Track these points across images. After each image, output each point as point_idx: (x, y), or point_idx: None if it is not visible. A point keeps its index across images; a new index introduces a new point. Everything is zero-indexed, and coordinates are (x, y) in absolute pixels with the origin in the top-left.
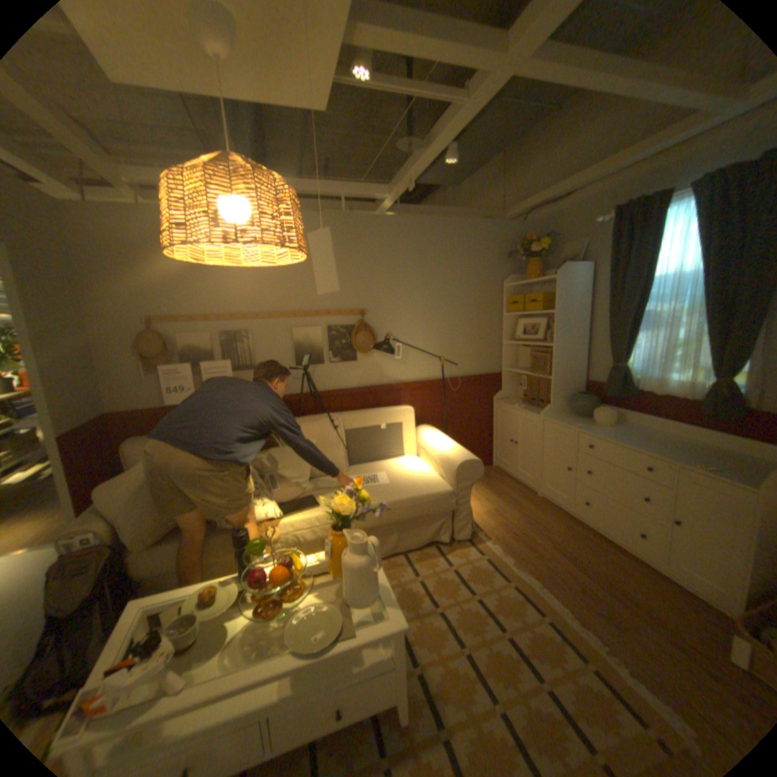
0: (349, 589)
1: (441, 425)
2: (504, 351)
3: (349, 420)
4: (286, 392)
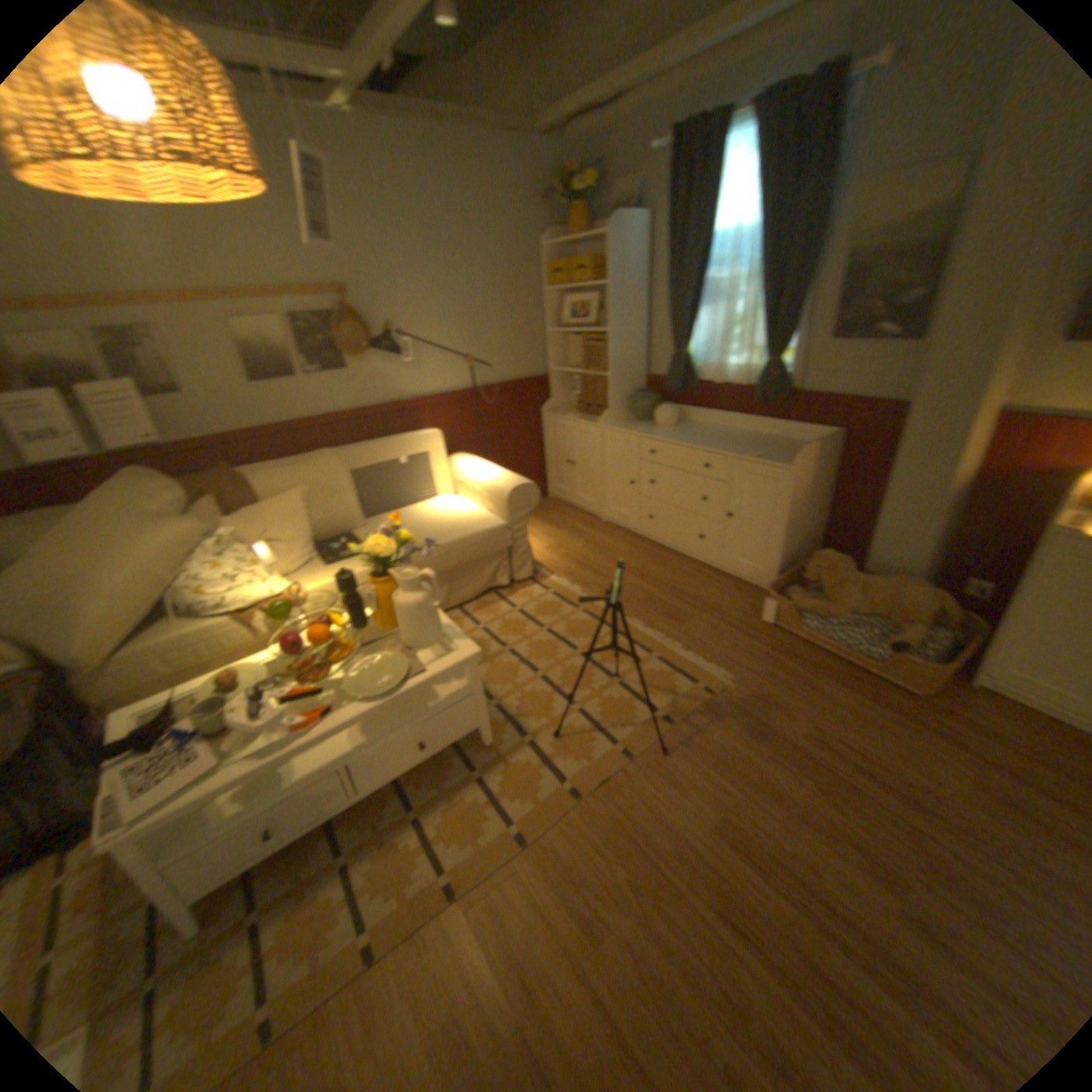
0: (408, 629)
1: (478, 454)
2: (548, 345)
3: (353, 456)
4: (240, 426)
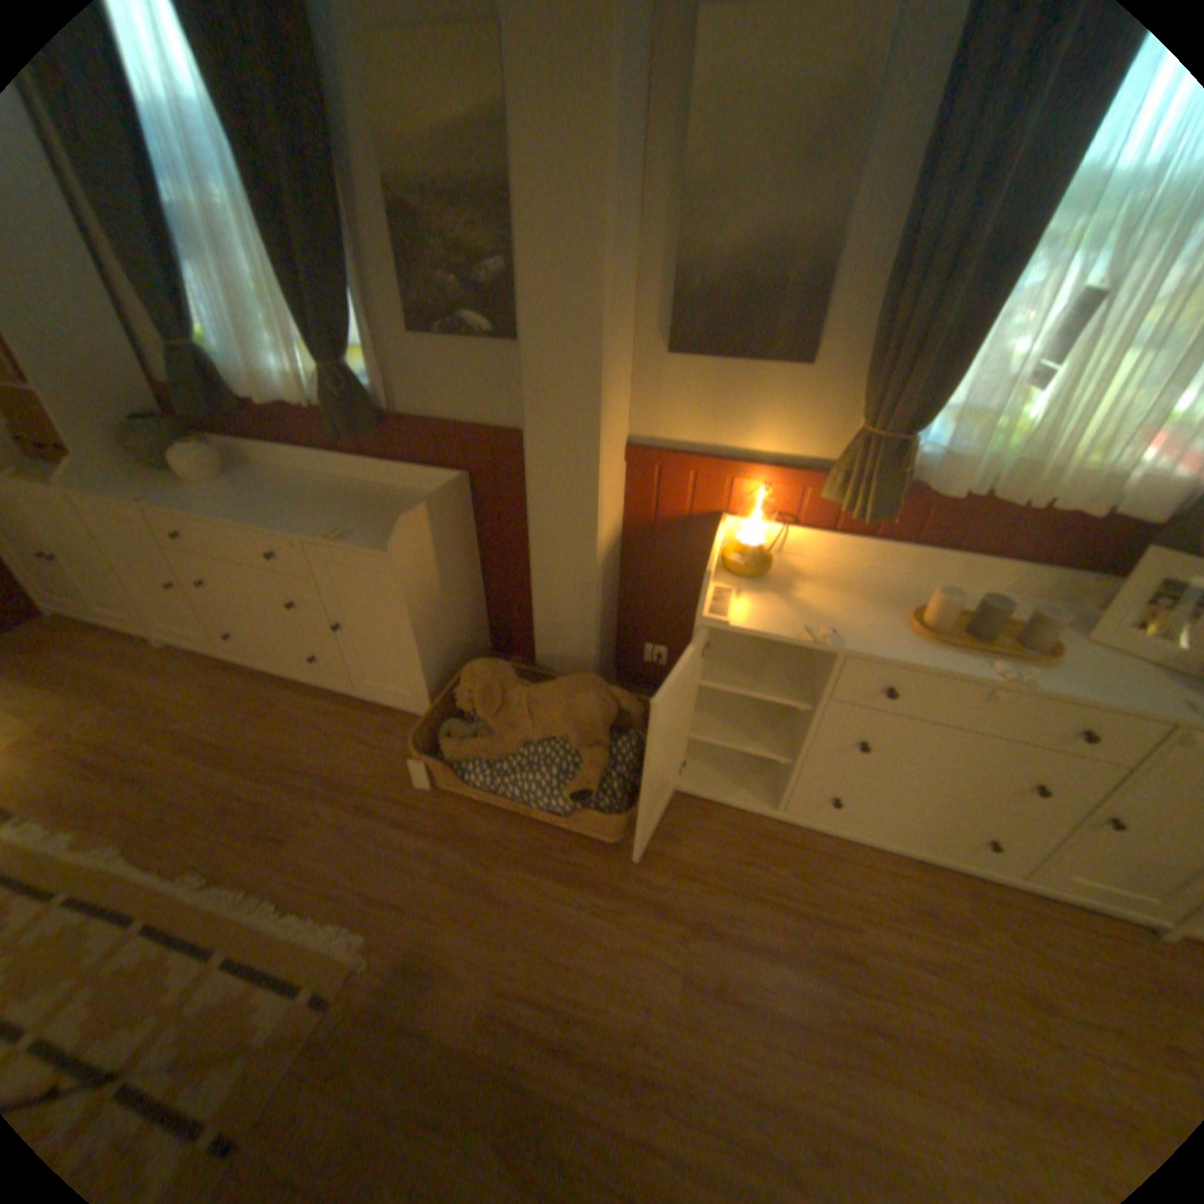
0: None
1: None
2: None
3: None
4: None
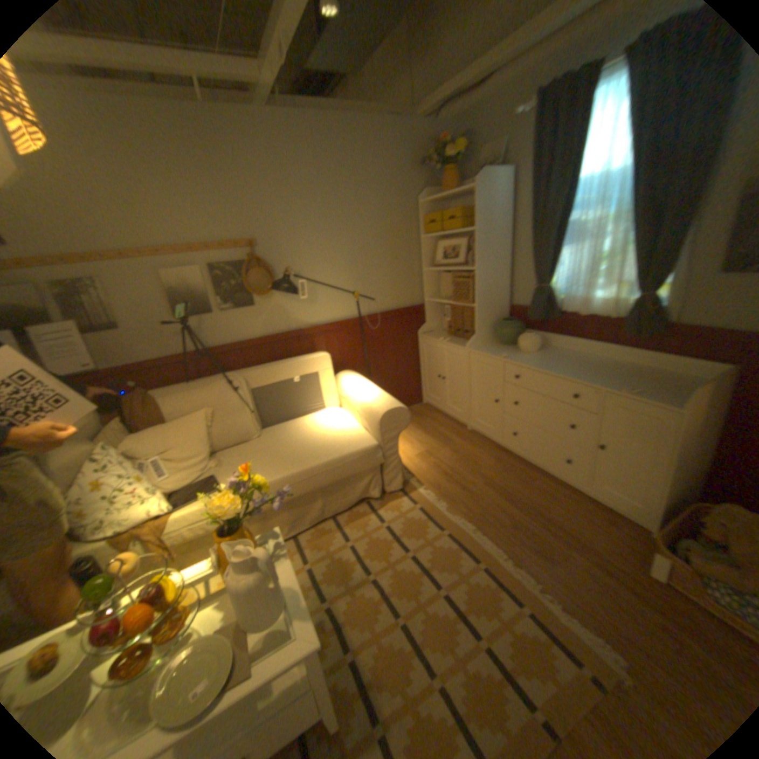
0: (238, 615)
1: (364, 369)
2: (424, 280)
3: (250, 379)
4: (167, 353)
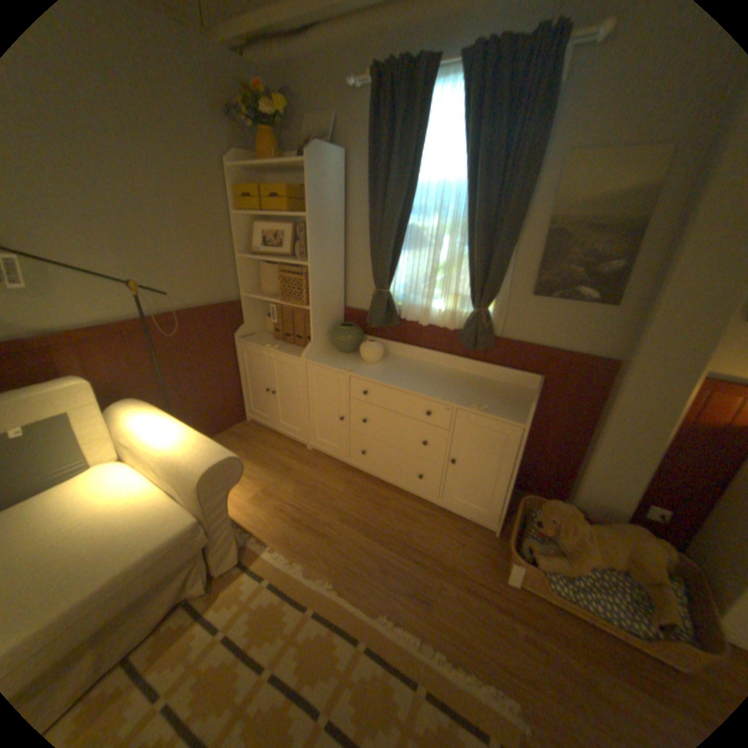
0: None
1: (158, 390)
2: (240, 270)
3: None
4: None
